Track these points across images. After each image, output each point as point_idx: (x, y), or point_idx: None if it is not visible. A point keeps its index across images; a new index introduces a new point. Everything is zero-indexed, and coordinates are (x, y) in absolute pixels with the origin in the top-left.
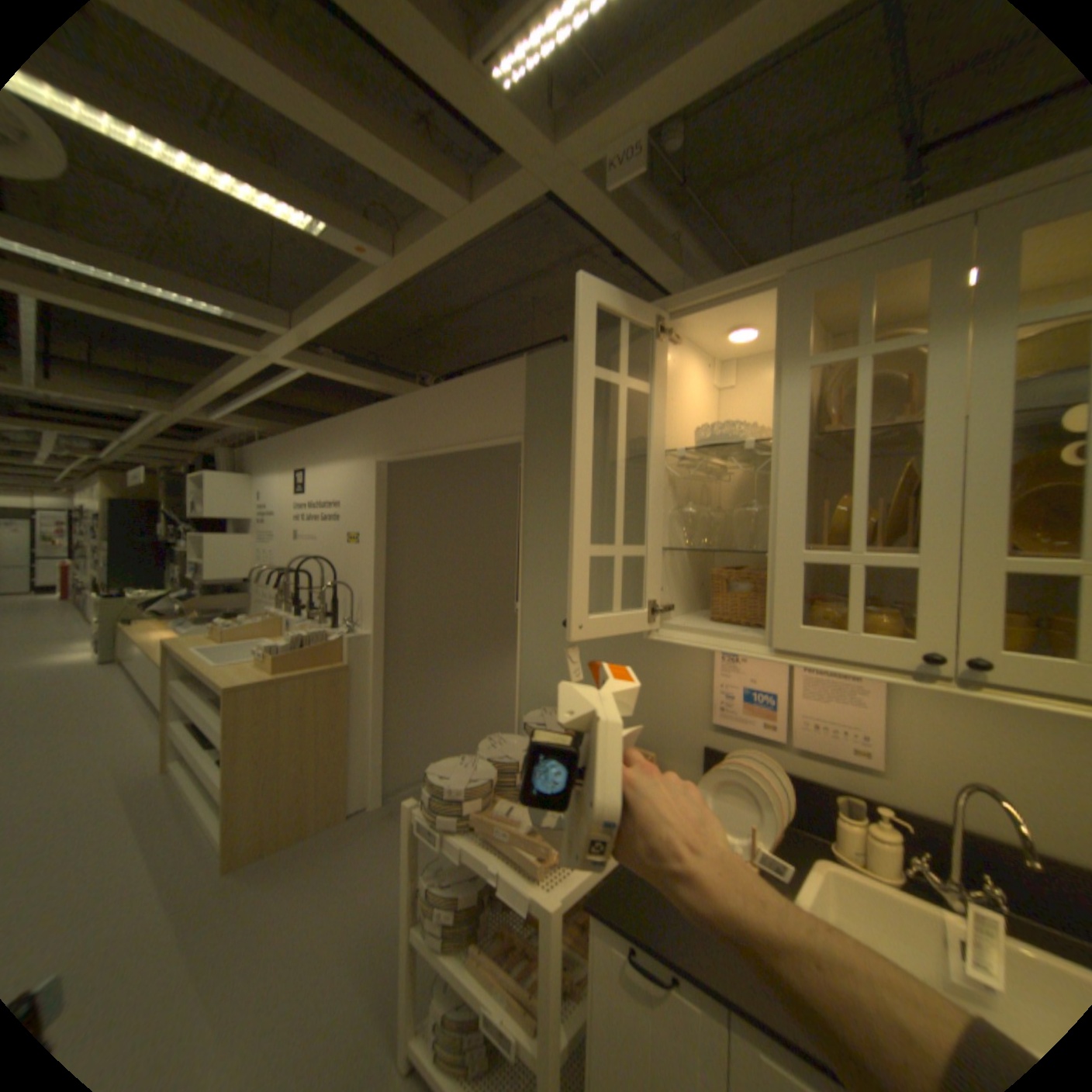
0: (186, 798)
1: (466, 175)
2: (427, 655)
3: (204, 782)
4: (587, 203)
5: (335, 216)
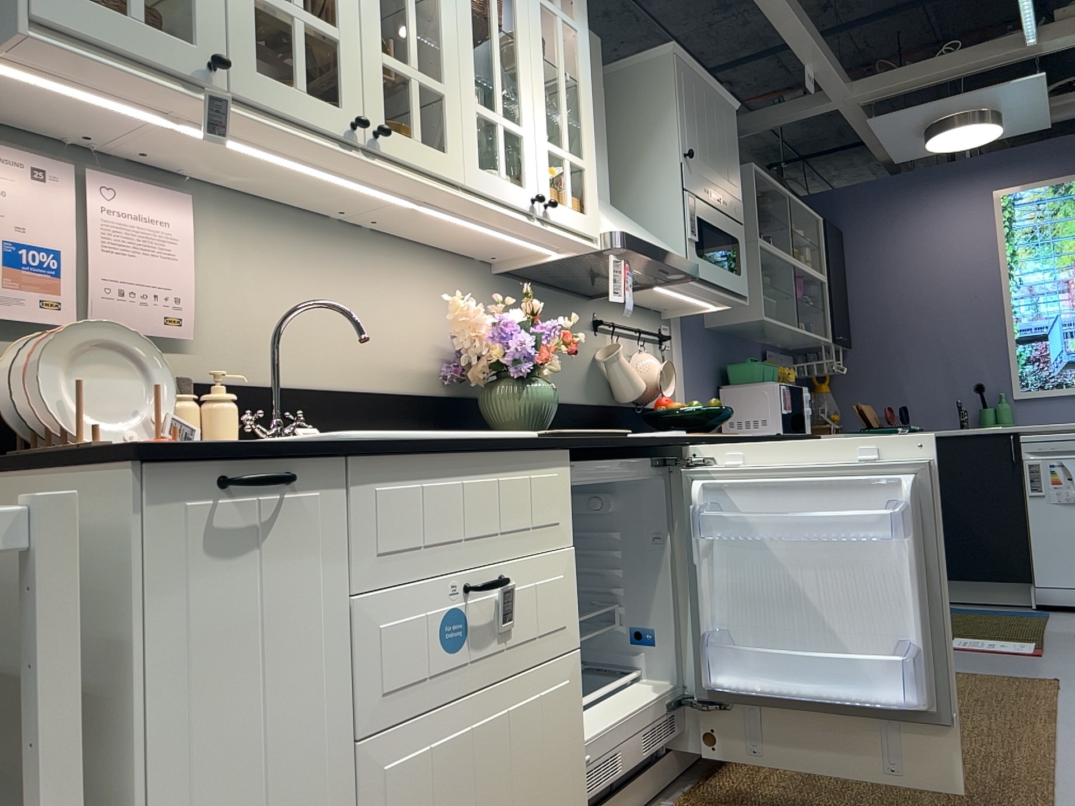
0: None
1: None
2: None
3: None
4: None
5: None
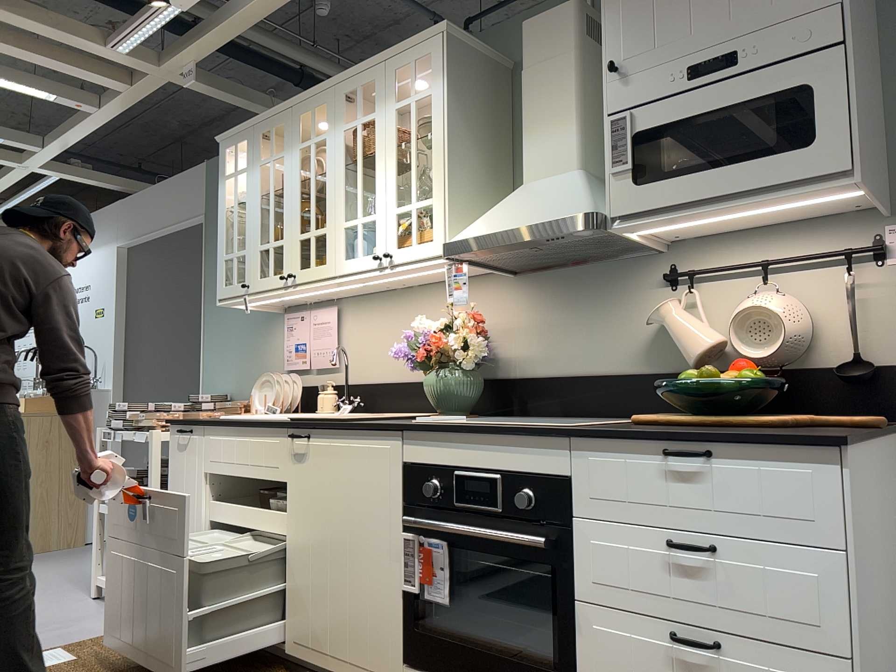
0: None
1: (132, 75)
2: None
3: None
4: (194, 88)
5: (66, 93)
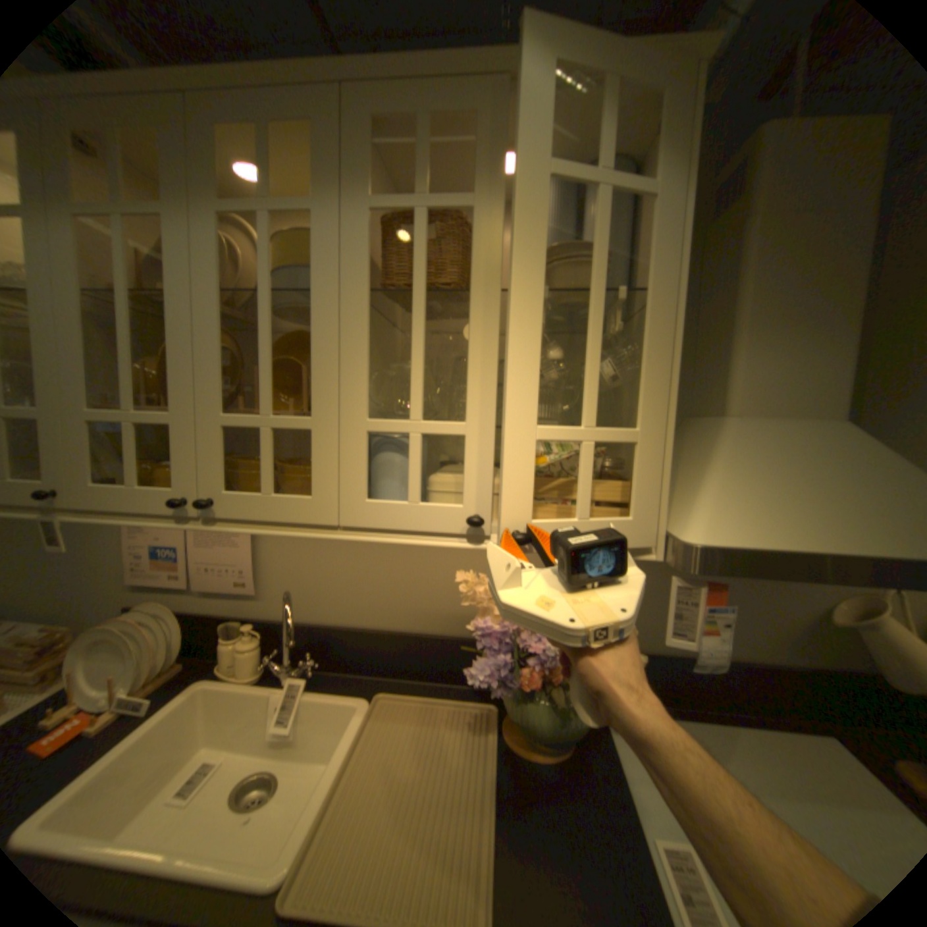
0: None
1: None
2: None
3: None
4: None
5: None
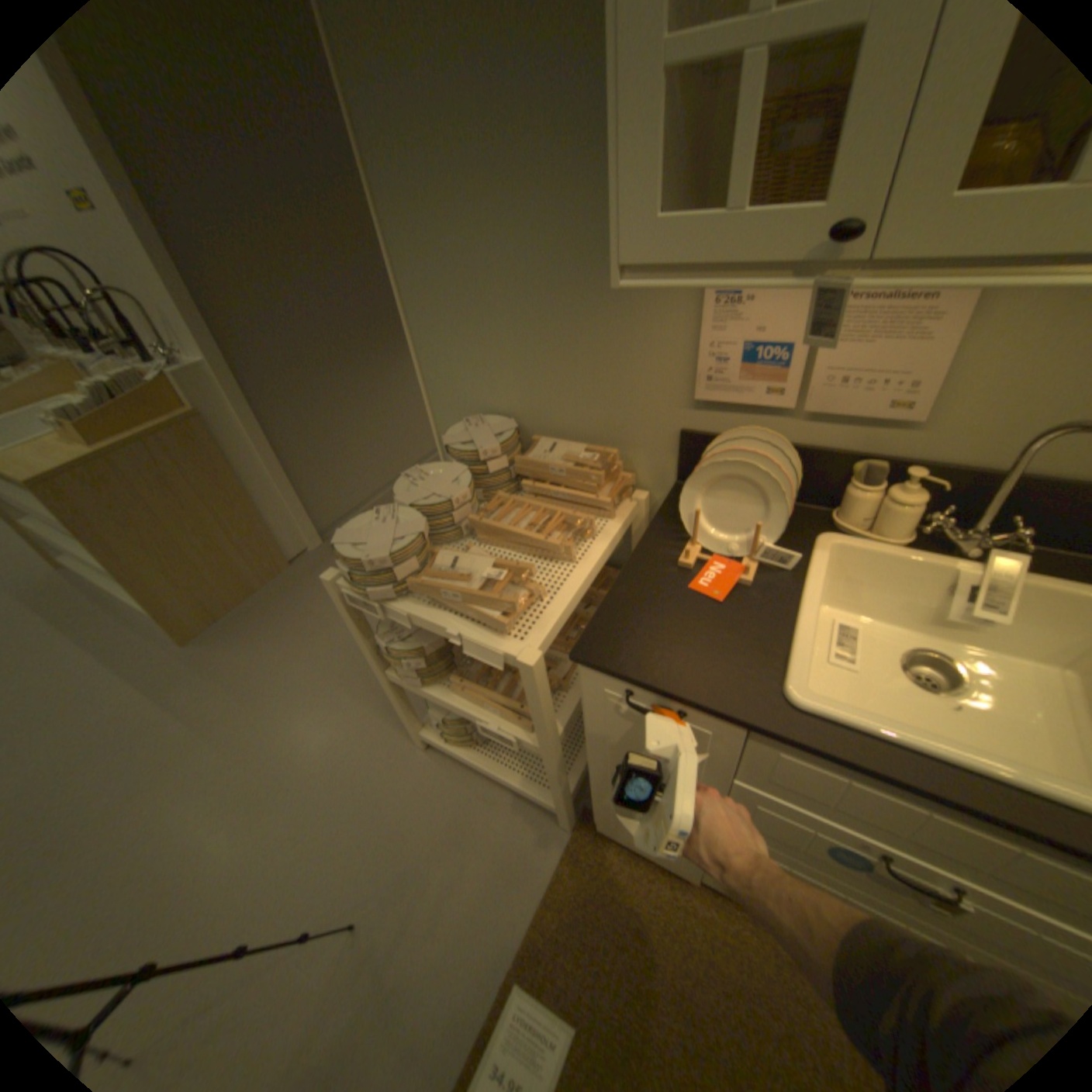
0: (100, 589)
1: None
2: (300, 374)
3: (101, 575)
4: None
5: None
